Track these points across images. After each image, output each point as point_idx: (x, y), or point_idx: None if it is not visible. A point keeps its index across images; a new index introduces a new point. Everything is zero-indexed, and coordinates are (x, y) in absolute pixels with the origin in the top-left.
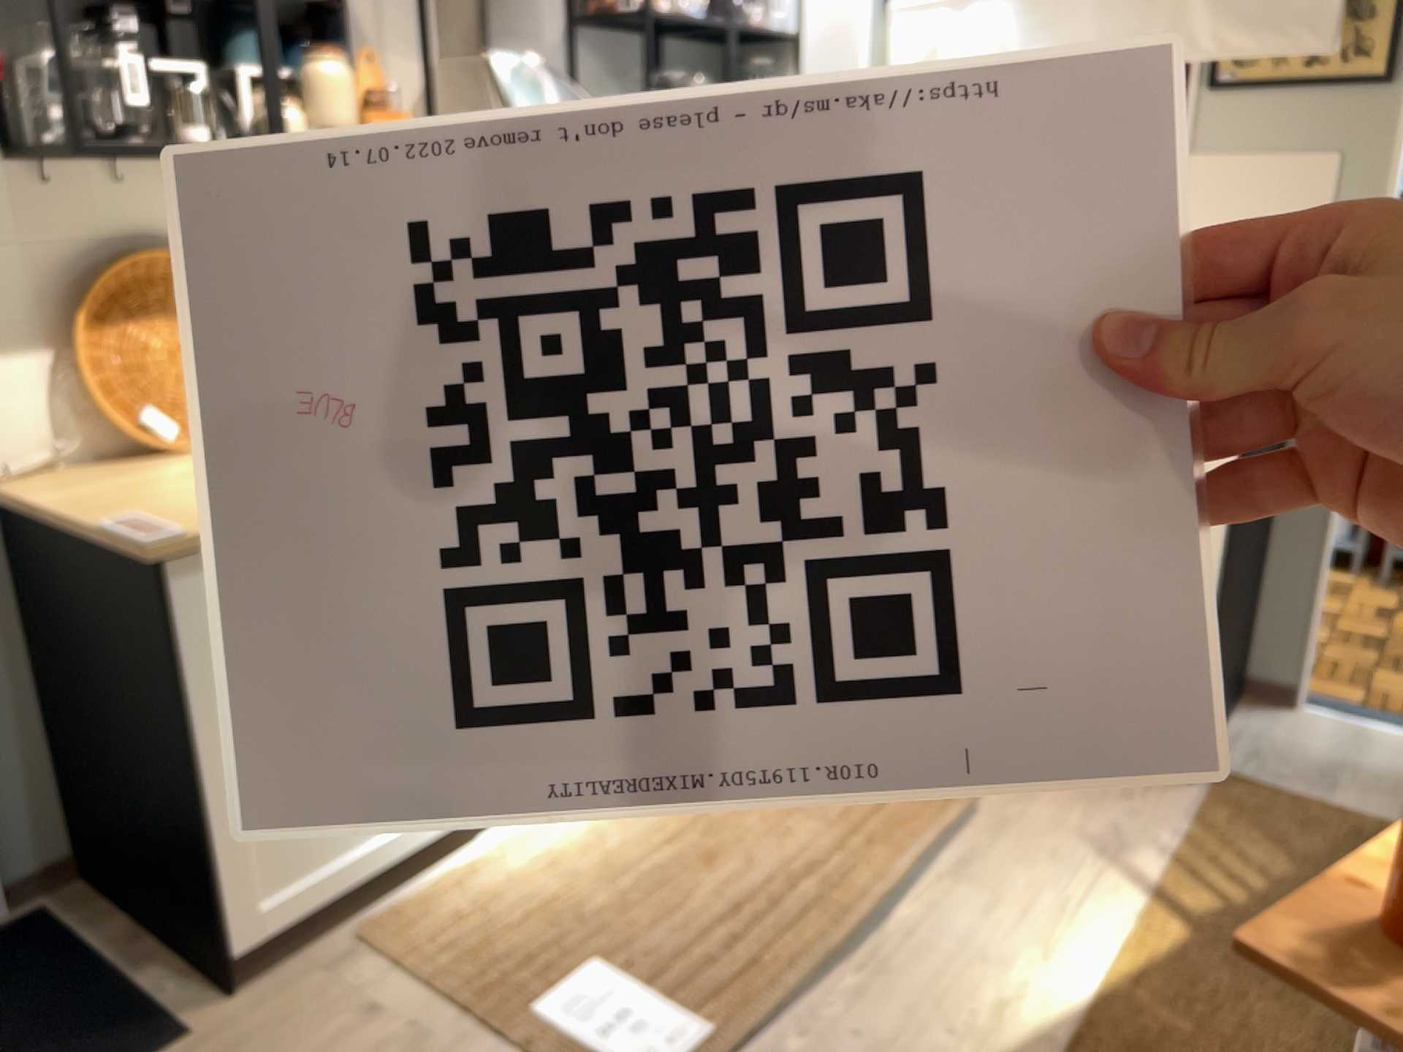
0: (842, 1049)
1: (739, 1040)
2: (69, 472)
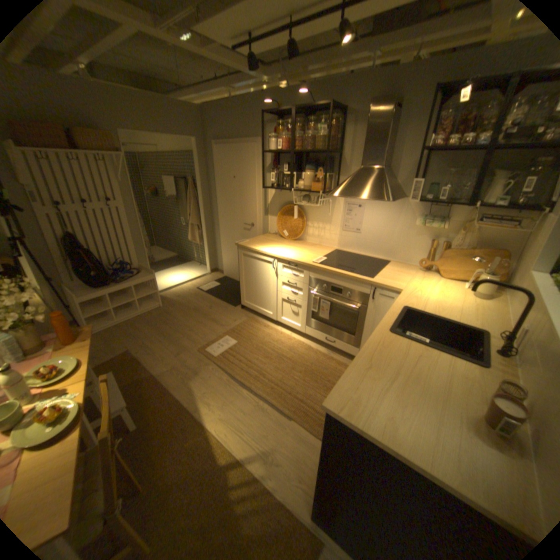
0: (208, 374)
1: (214, 359)
2: (274, 235)
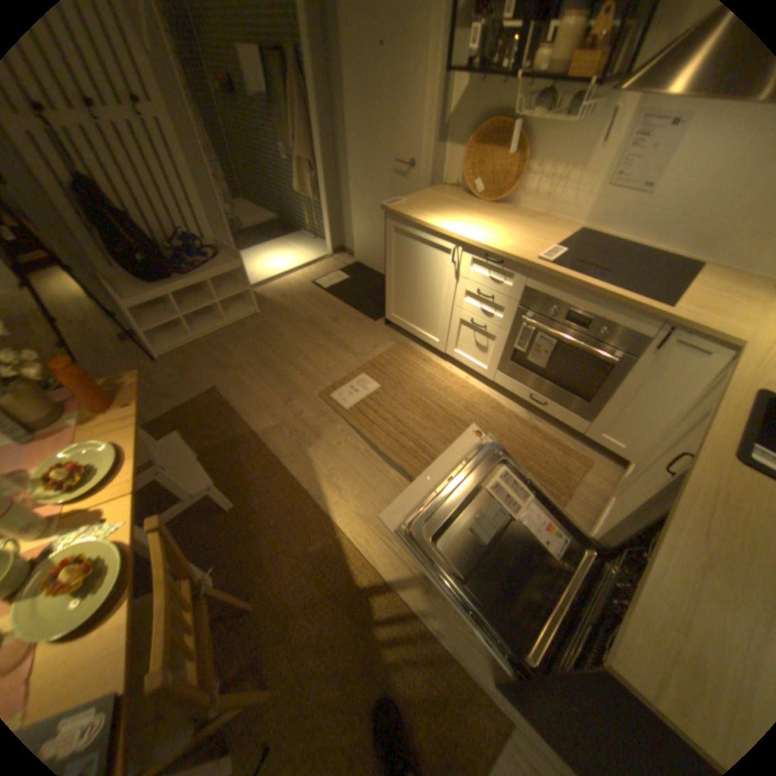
0: (337, 437)
1: (345, 413)
2: (455, 189)
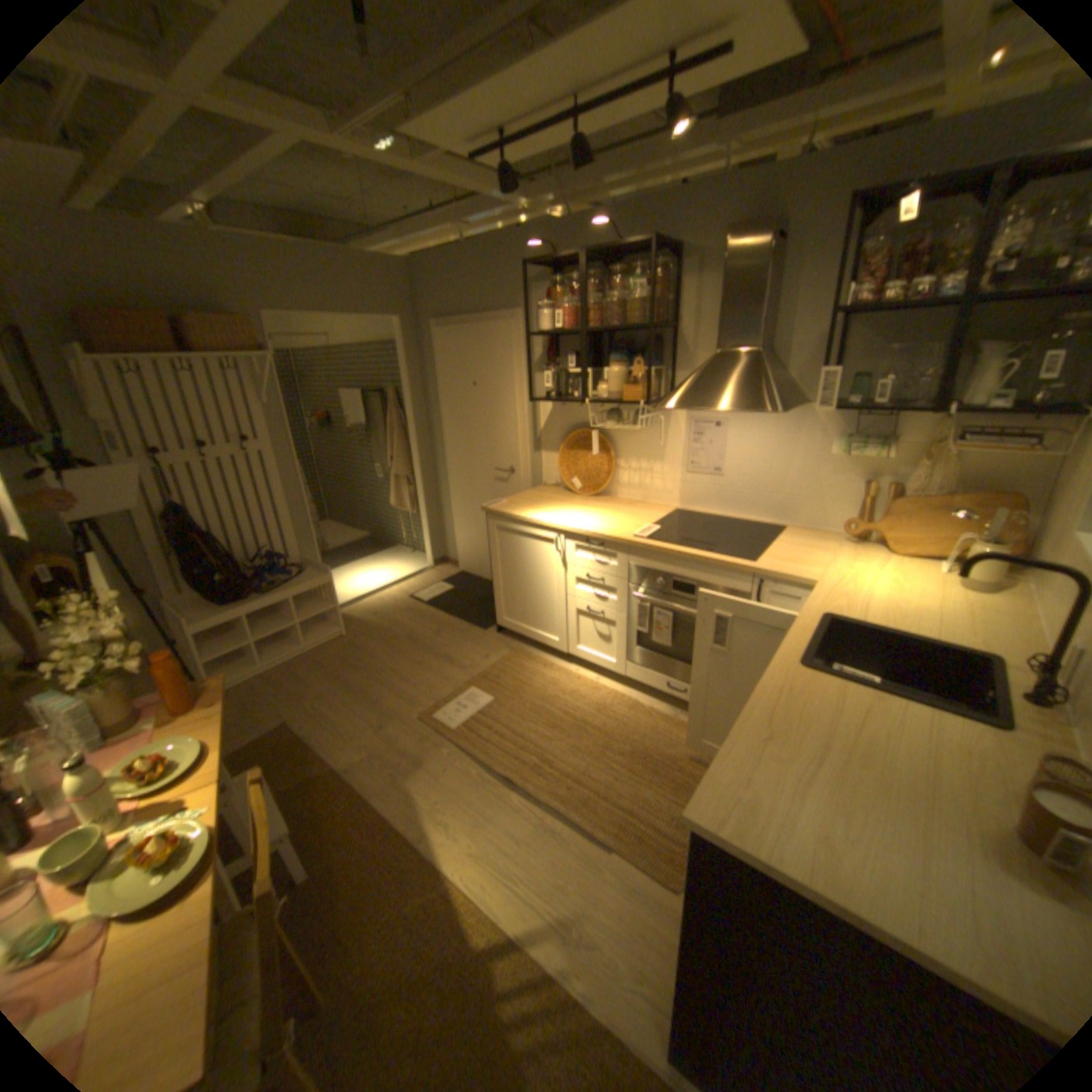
0: (440, 765)
1: (450, 735)
2: (554, 489)
